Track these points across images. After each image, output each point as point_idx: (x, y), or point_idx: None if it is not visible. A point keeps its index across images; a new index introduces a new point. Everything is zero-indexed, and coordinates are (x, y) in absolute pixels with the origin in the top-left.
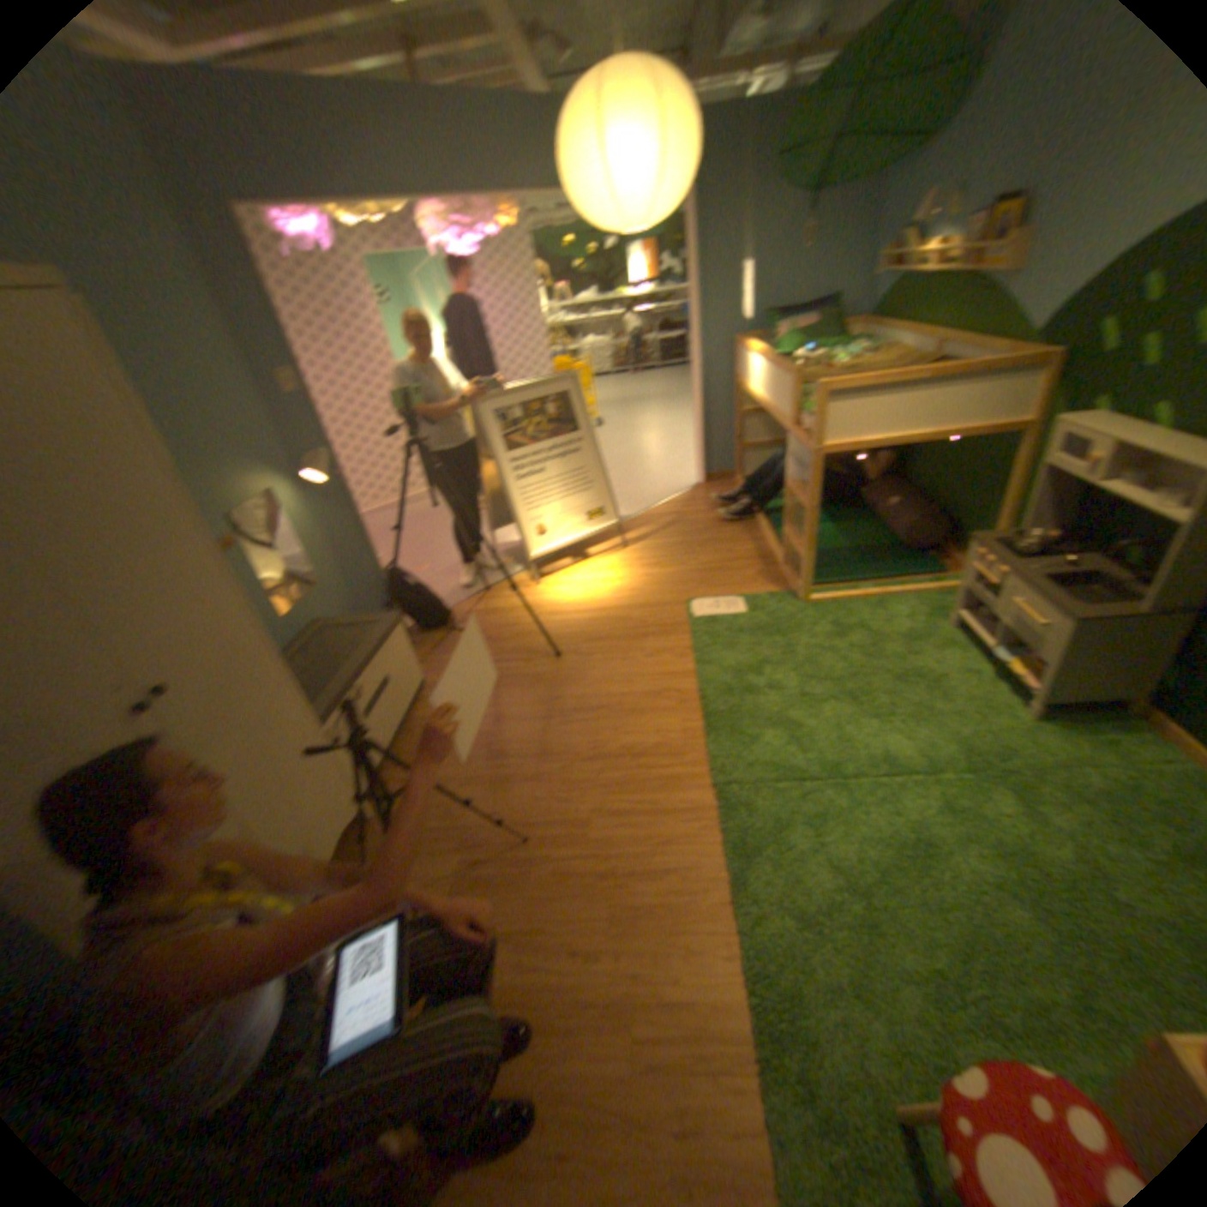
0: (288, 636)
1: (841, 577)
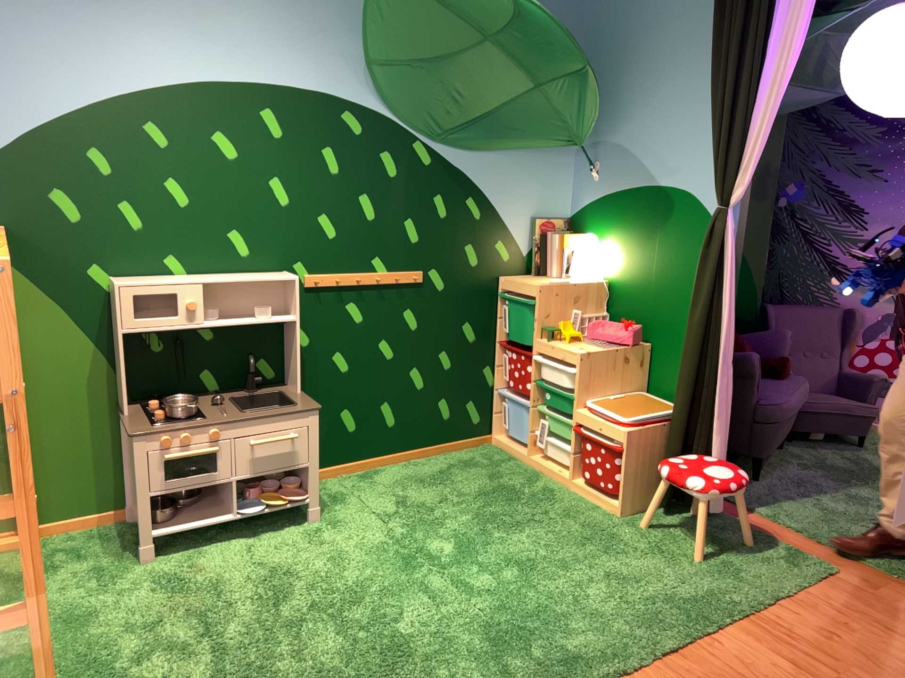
0: None
1: None
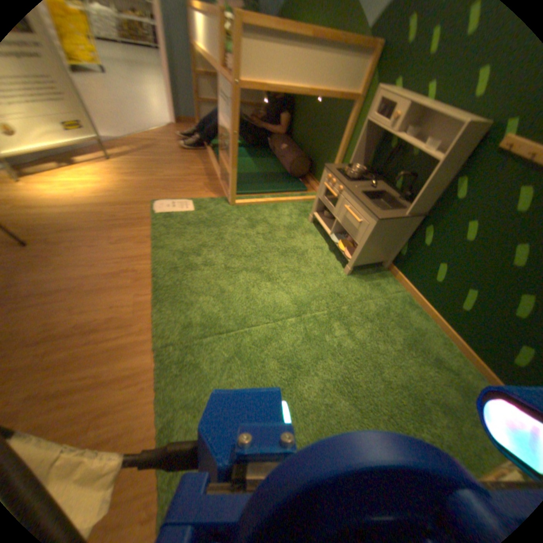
0: None
1: (255, 189)
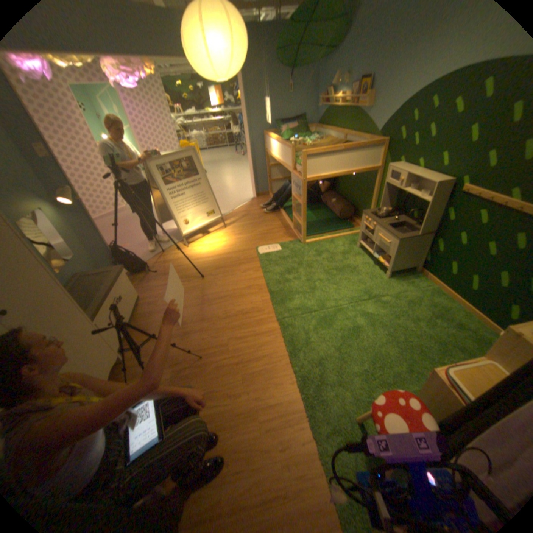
0: (62, 282)
1: (316, 232)
